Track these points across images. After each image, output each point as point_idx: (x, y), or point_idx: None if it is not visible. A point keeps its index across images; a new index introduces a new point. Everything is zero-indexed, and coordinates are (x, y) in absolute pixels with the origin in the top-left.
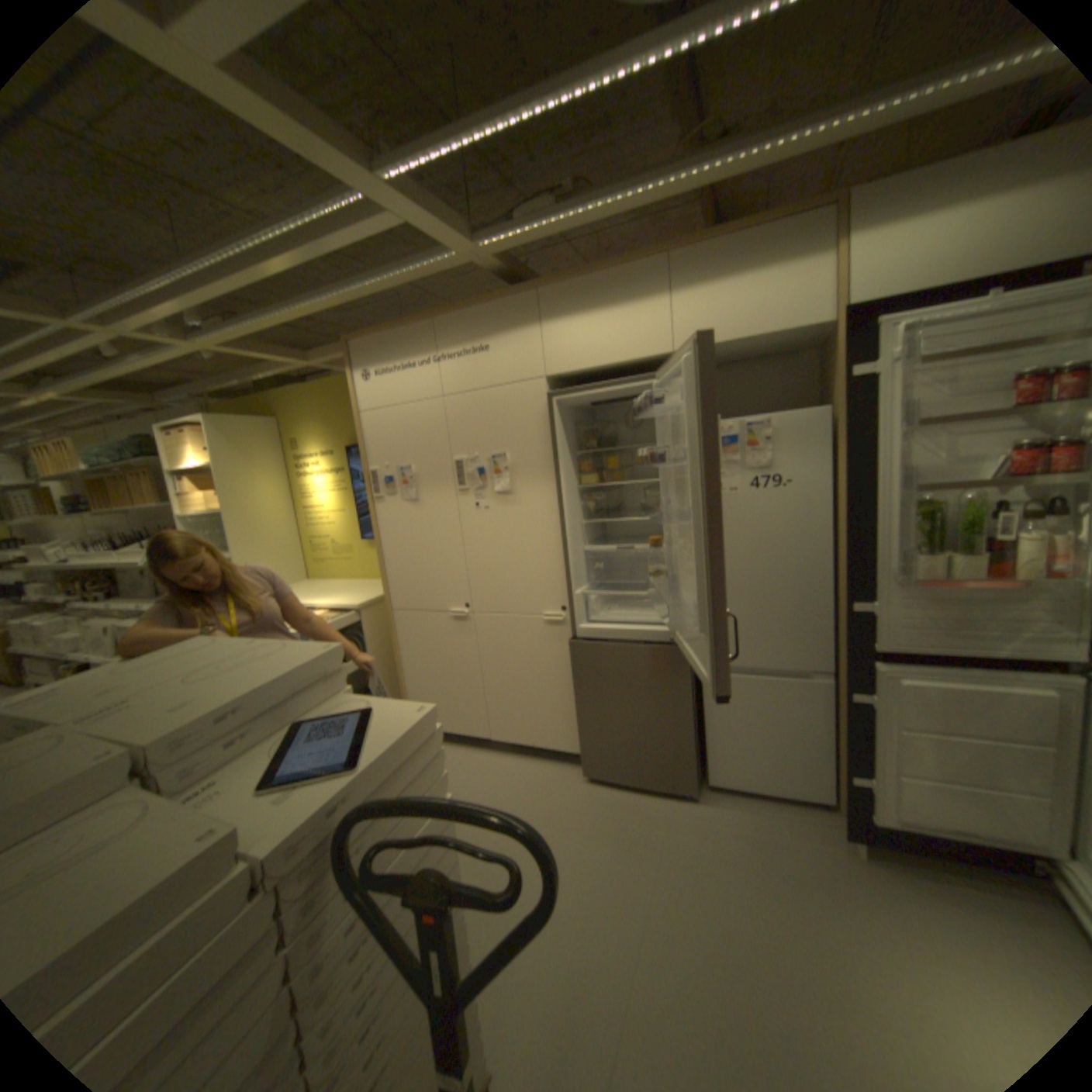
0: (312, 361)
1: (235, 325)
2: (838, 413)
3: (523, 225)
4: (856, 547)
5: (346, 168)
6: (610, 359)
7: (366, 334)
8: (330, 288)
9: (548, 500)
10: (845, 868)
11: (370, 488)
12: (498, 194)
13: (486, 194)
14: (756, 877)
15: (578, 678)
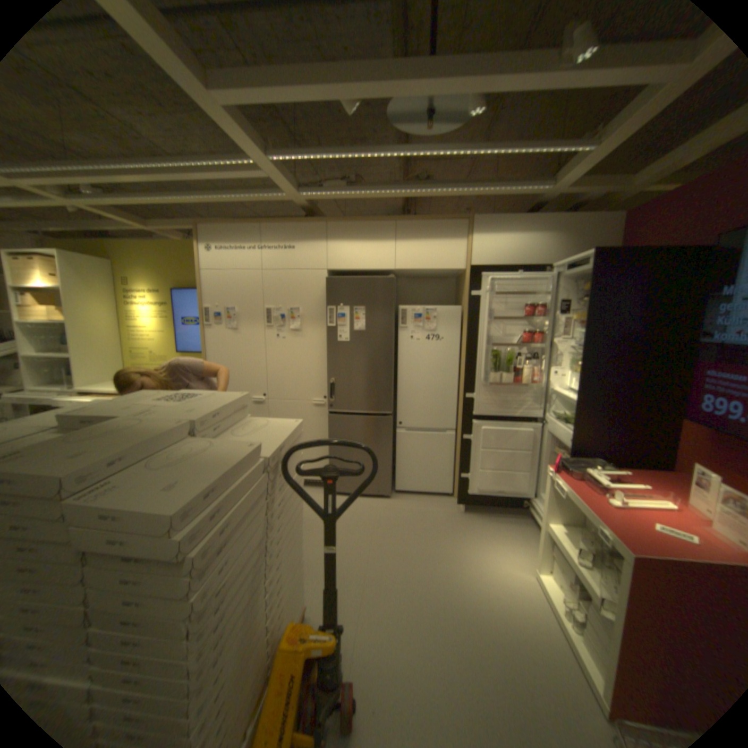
0: (150, 228)
1: (113, 198)
2: (464, 310)
3: (329, 193)
4: (468, 370)
5: (254, 152)
6: (363, 267)
7: (212, 223)
8: (199, 194)
9: (322, 337)
10: (455, 516)
11: (202, 319)
12: (311, 169)
13: (304, 167)
14: (418, 524)
15: (331, 435)
